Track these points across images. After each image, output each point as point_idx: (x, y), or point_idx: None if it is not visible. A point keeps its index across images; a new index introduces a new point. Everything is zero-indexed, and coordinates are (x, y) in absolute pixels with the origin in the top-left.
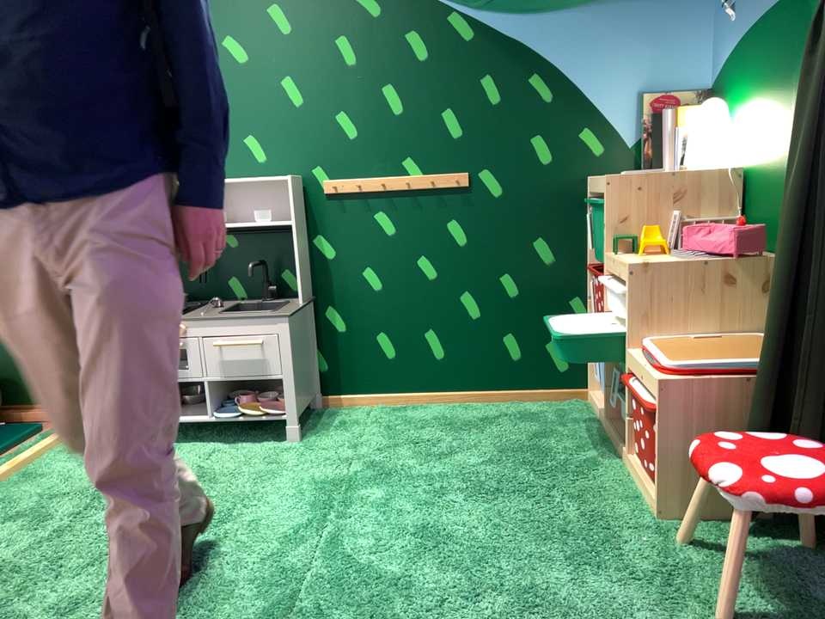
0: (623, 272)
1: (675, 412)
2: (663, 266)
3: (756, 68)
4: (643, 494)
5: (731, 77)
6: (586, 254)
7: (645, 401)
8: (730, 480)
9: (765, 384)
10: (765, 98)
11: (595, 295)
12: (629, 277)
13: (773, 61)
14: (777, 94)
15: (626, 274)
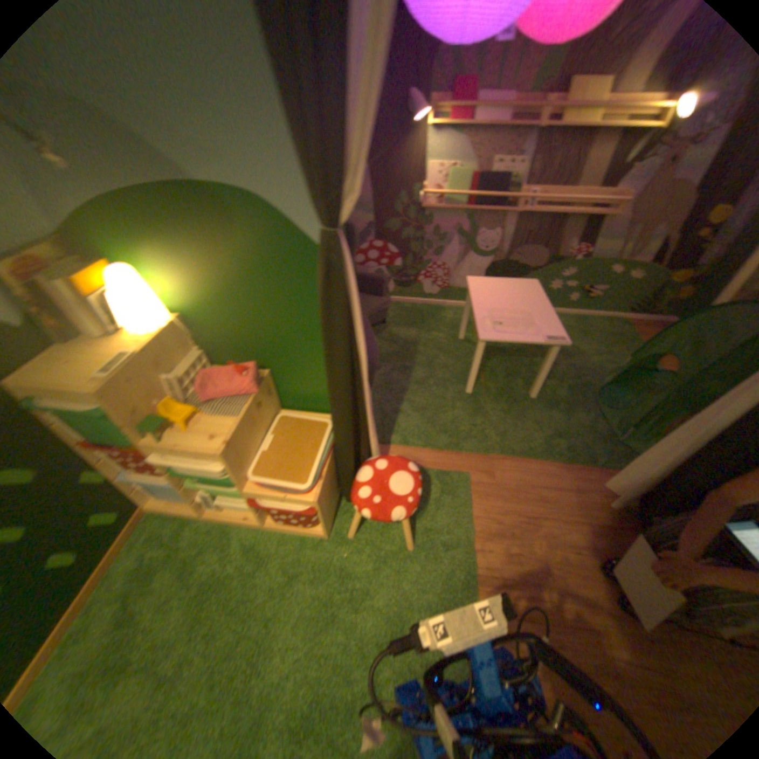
0: (206, 456)
1: (322, 501)
2: (236, 433)
3: (156, 234)
4: (301, 534)
5: (109, 231)
6: (67, 438)
7: (297, 509)
8: (403, 515)
9: (351, 456)
10: (188, 264)
11: (126, 463)
12: (225, 458)
13: (186, 235)
14: (207, 265)
15: (215, 457)
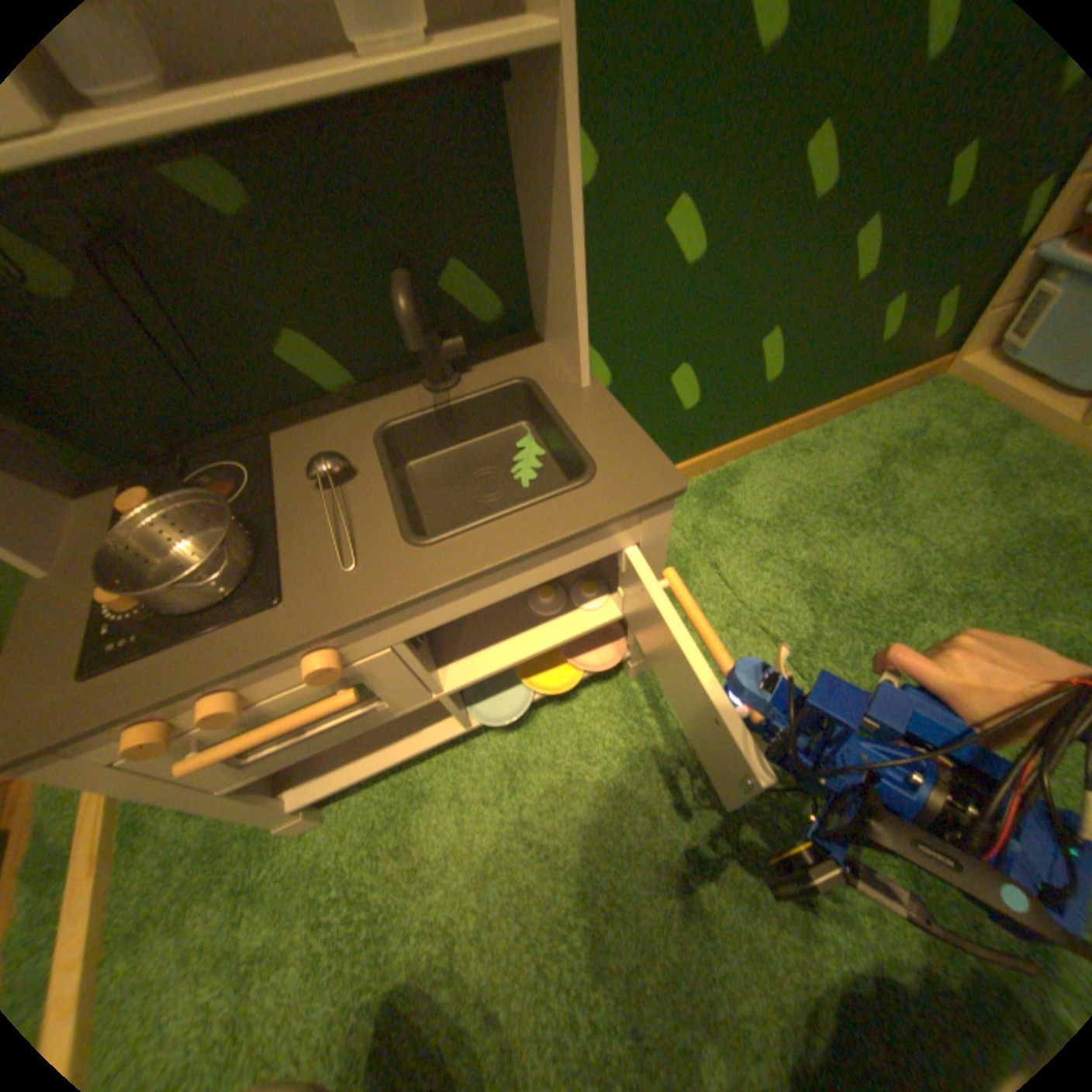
0: None
1: None
2: None
3: None
4: None
5: None
6: None
7: None
8: None
9: None
10: None
11: None
12: None
13: None
14: None
15: None
